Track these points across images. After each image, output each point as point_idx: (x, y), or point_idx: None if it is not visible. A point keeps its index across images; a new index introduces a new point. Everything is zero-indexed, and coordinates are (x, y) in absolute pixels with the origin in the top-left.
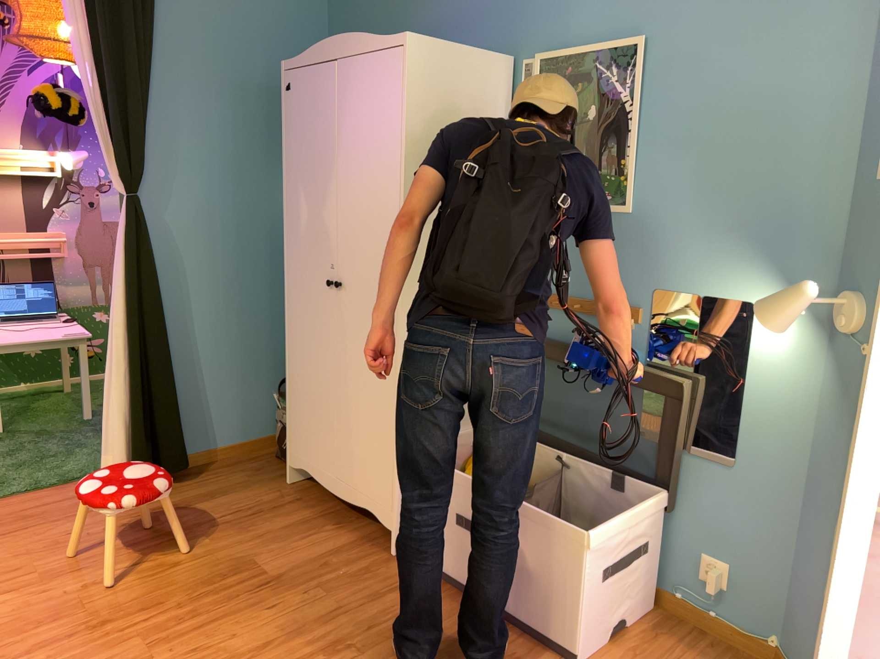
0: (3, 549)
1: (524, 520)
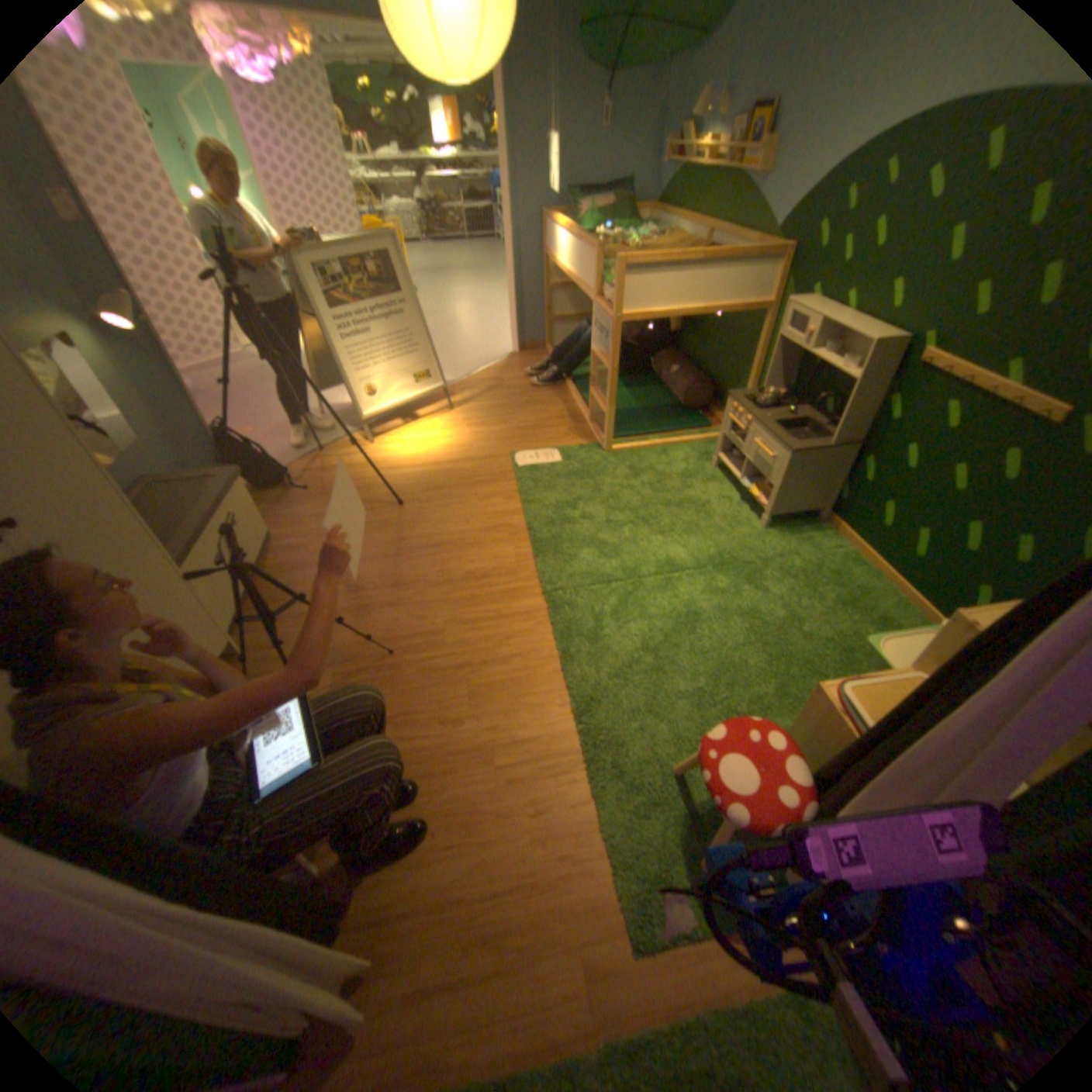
0: (513, 842)
1: (225, 508)
